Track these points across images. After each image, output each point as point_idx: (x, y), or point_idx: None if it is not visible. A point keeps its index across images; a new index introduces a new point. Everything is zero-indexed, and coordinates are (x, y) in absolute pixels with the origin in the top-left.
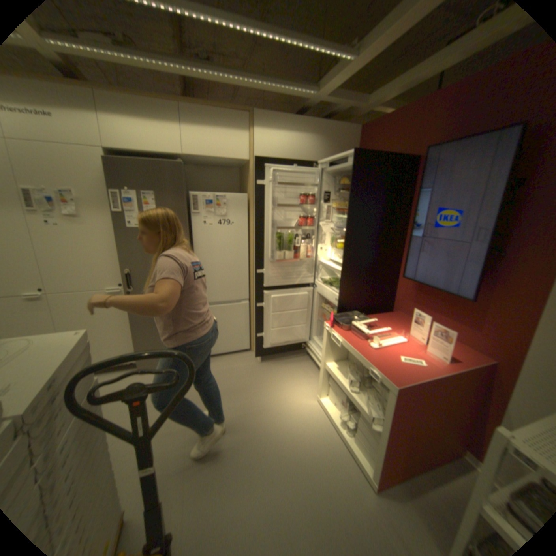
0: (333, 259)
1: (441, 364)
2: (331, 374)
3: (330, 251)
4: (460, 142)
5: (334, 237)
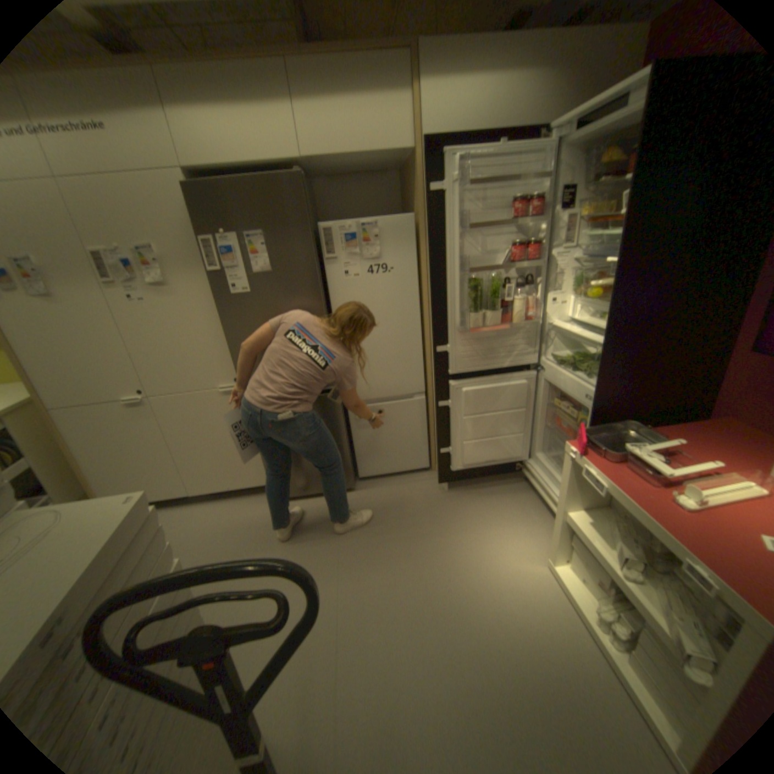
0: (578, 319)
1: None
2: (582, 536)
3: (573, 303)
4: None
5: (583, 277)
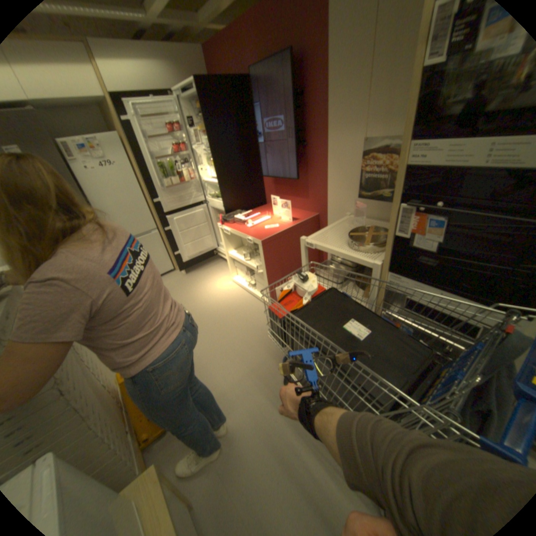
0: (214, 177)
1: (288, 224)
2: (233, 257)
3: (210, 170)
4: (265, 63)
5: (208, 158)
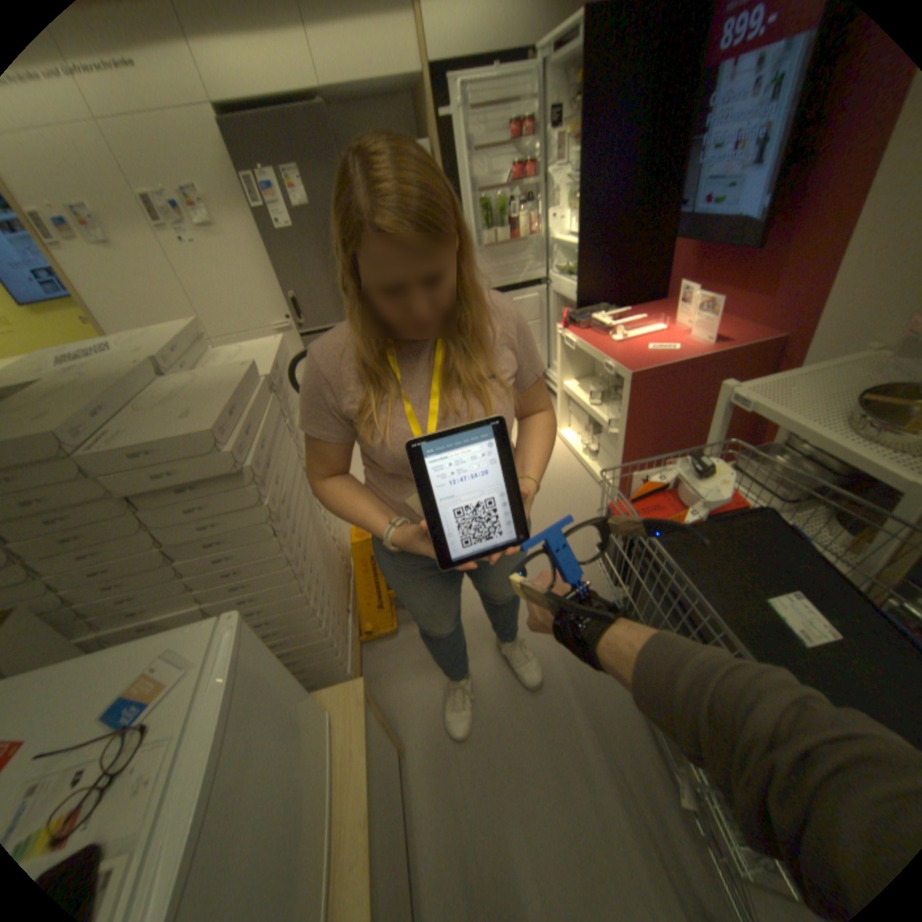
0: (574, 233)
1: (703, 347)
2: (570, 393)
3: (570, 219)
4: None
5: (573, 192)
